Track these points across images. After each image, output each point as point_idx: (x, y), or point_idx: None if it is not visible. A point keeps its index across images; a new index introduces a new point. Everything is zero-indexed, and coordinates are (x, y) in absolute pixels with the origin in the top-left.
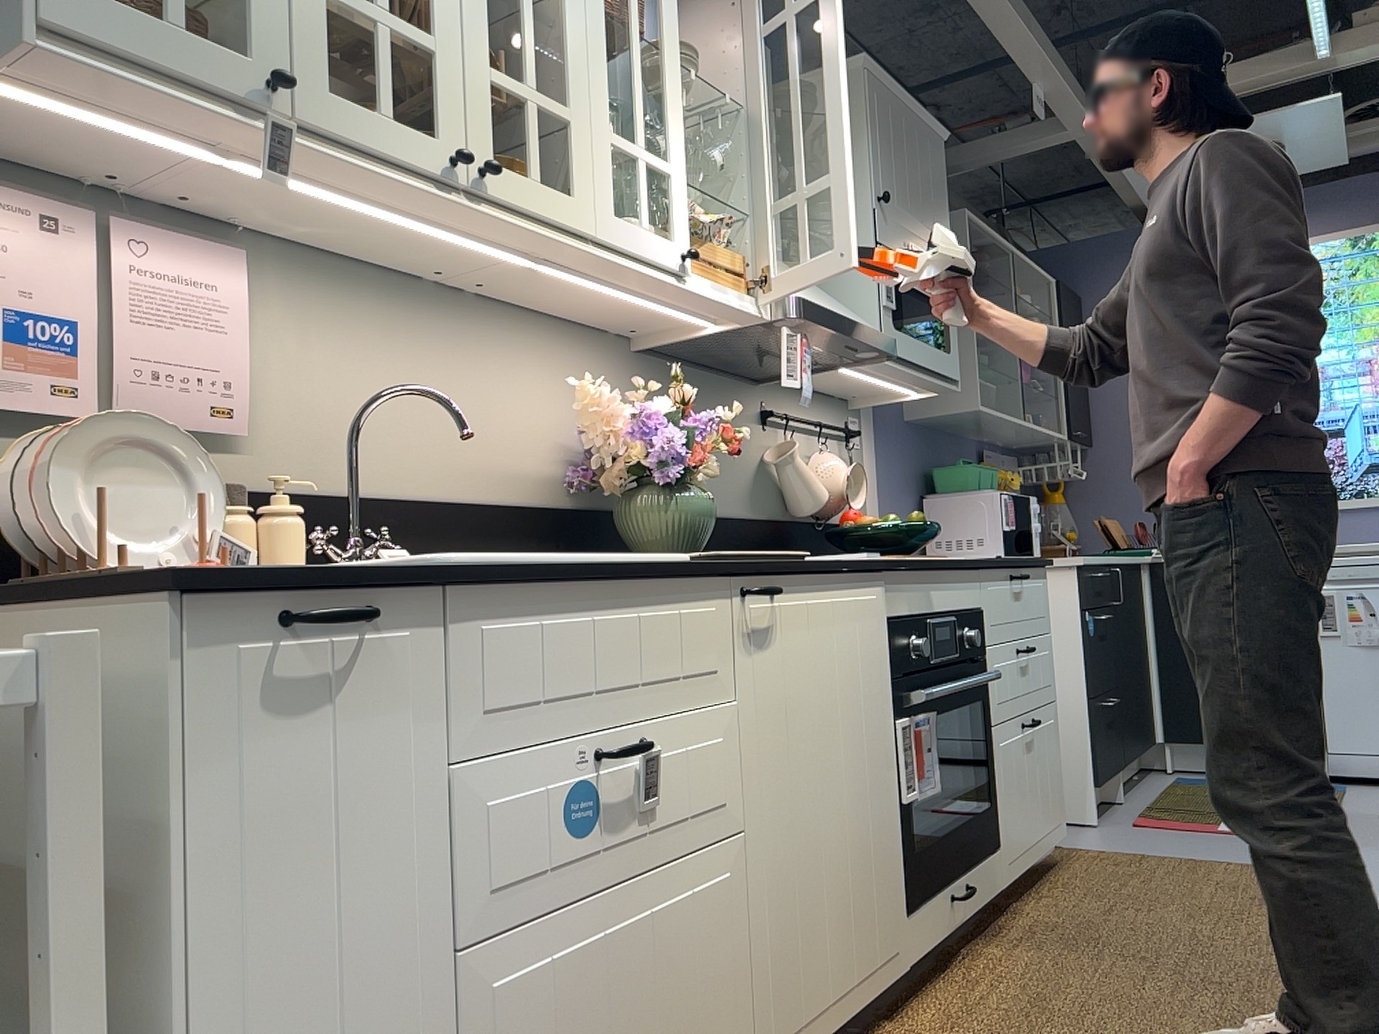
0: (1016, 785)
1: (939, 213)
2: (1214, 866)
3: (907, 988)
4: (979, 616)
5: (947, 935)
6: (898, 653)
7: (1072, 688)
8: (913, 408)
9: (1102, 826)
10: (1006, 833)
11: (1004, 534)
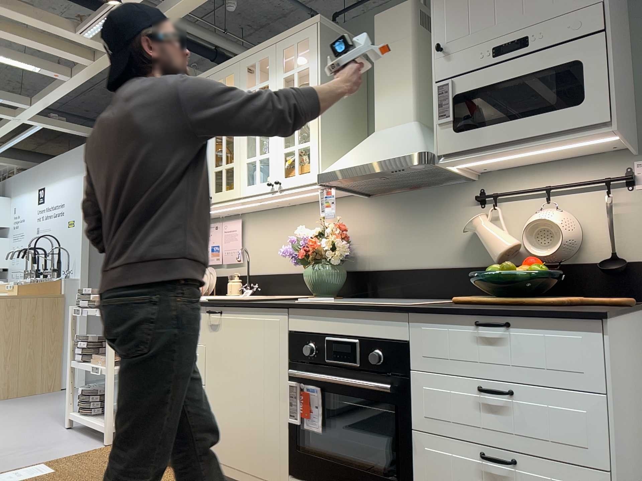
0: None
1: None
2: None
3: None
4: (402, 346)
5: None
6: (294, 349)
7: None
8: None
9: None
10: None
11: None
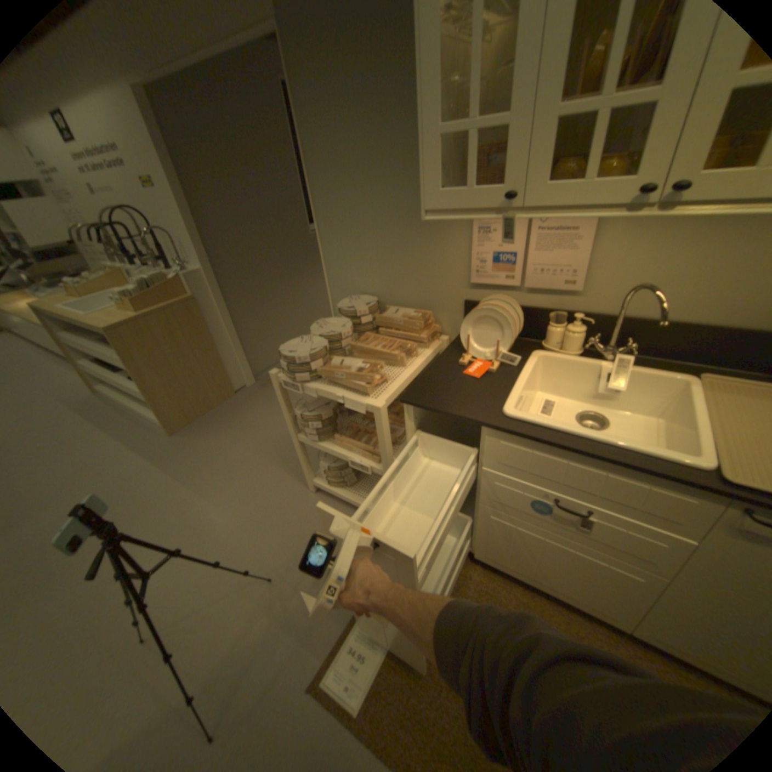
0: None
1: None
2: None
3: None
4: None
5: None
6: None
7: None
8: None
9: None
10: None
11: None
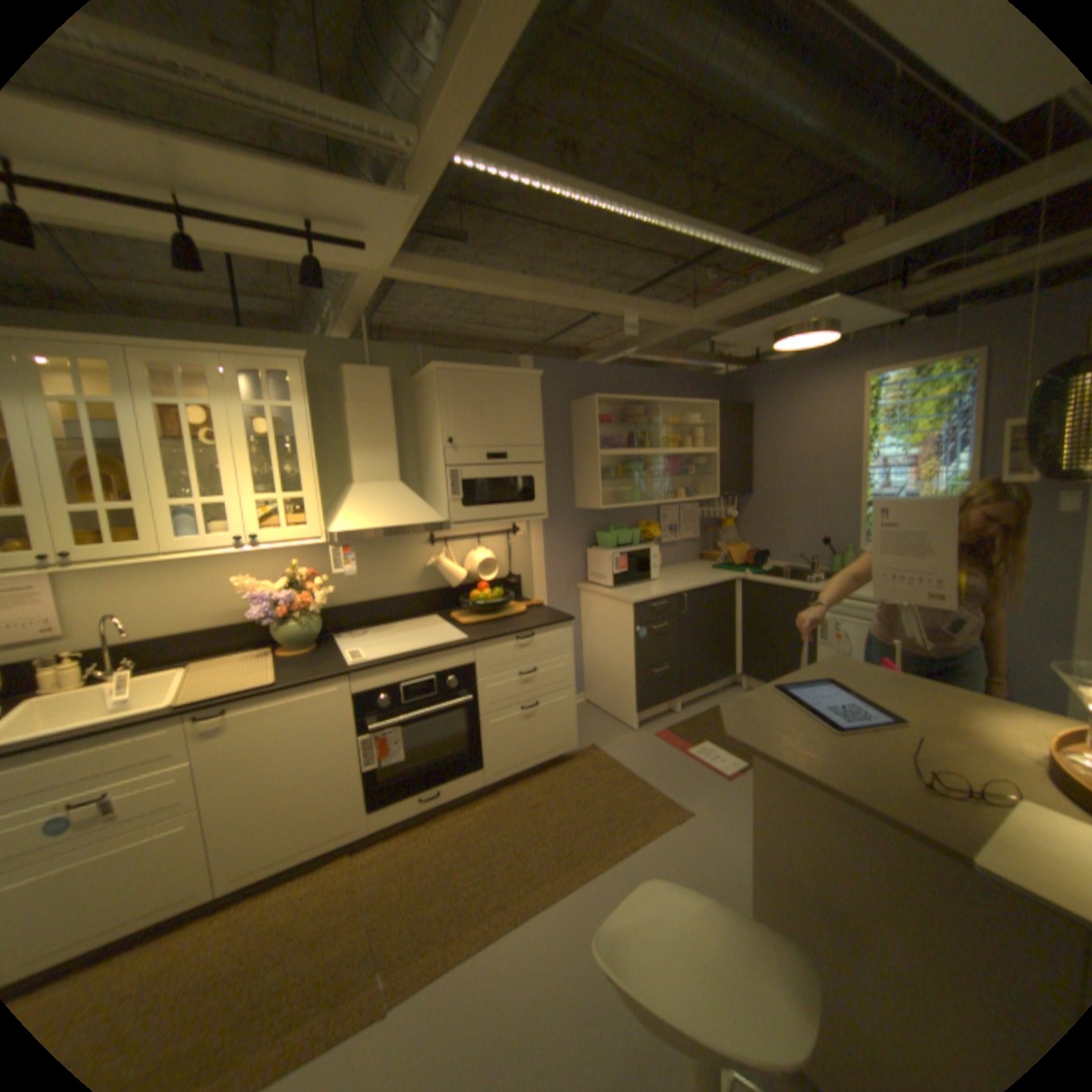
0: (506, 739)
1: (524, 425)
2: (632, 787)
3: (390, 835)
4: (469, 668)
5: (413, 816)
6: (362, 708)
7: (629, 664)
8: (577, 504)
9: (637, 733)
10: (490, 763)
11: (614, 576)
